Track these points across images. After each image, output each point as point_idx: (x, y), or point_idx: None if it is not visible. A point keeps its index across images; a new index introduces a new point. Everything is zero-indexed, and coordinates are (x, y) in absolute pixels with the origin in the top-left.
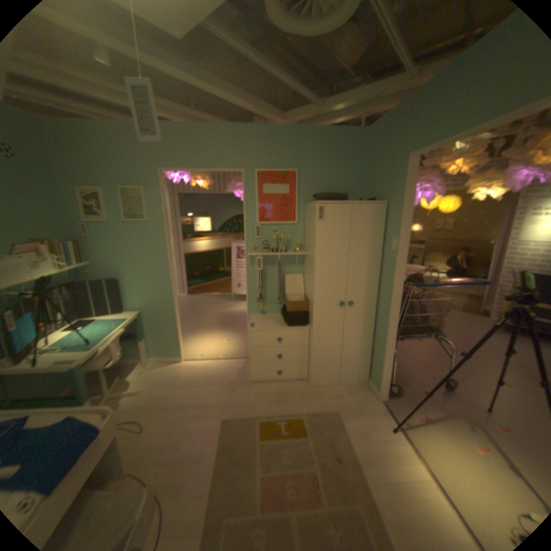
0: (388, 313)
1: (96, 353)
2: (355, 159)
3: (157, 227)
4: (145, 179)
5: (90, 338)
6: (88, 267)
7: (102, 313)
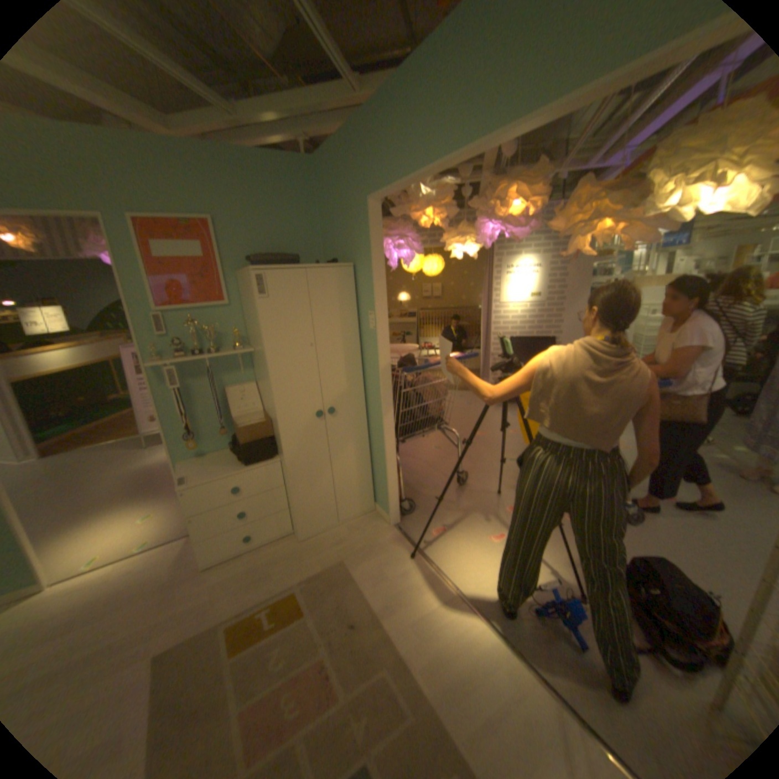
0: (381, 412)
1: None
2: (302, 203)
3: None
4: None
5: None
6: None
7: None
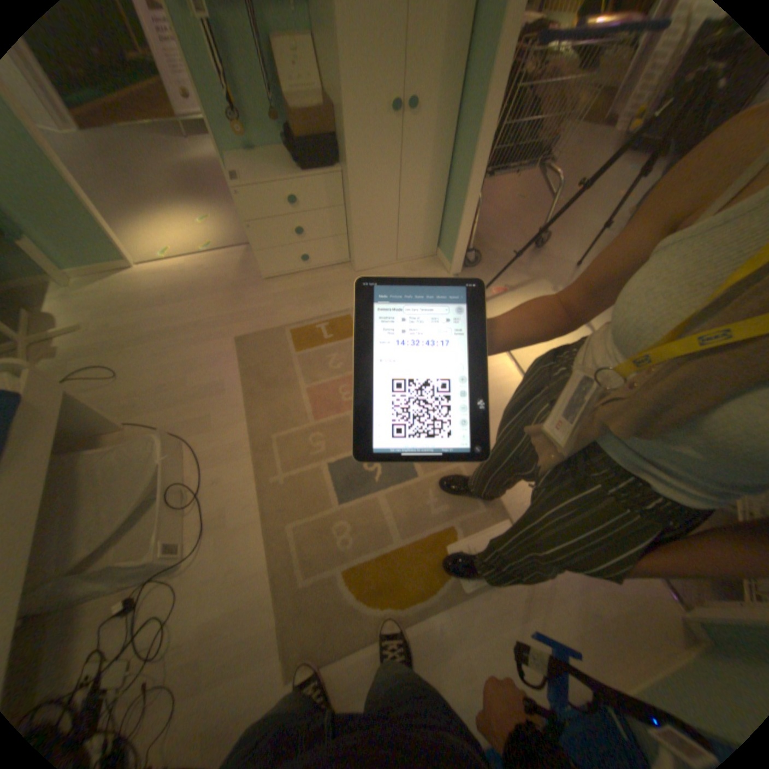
0: (479, 118)
1: None
2: None
3: None
4: None
5: None
6: None
7: None
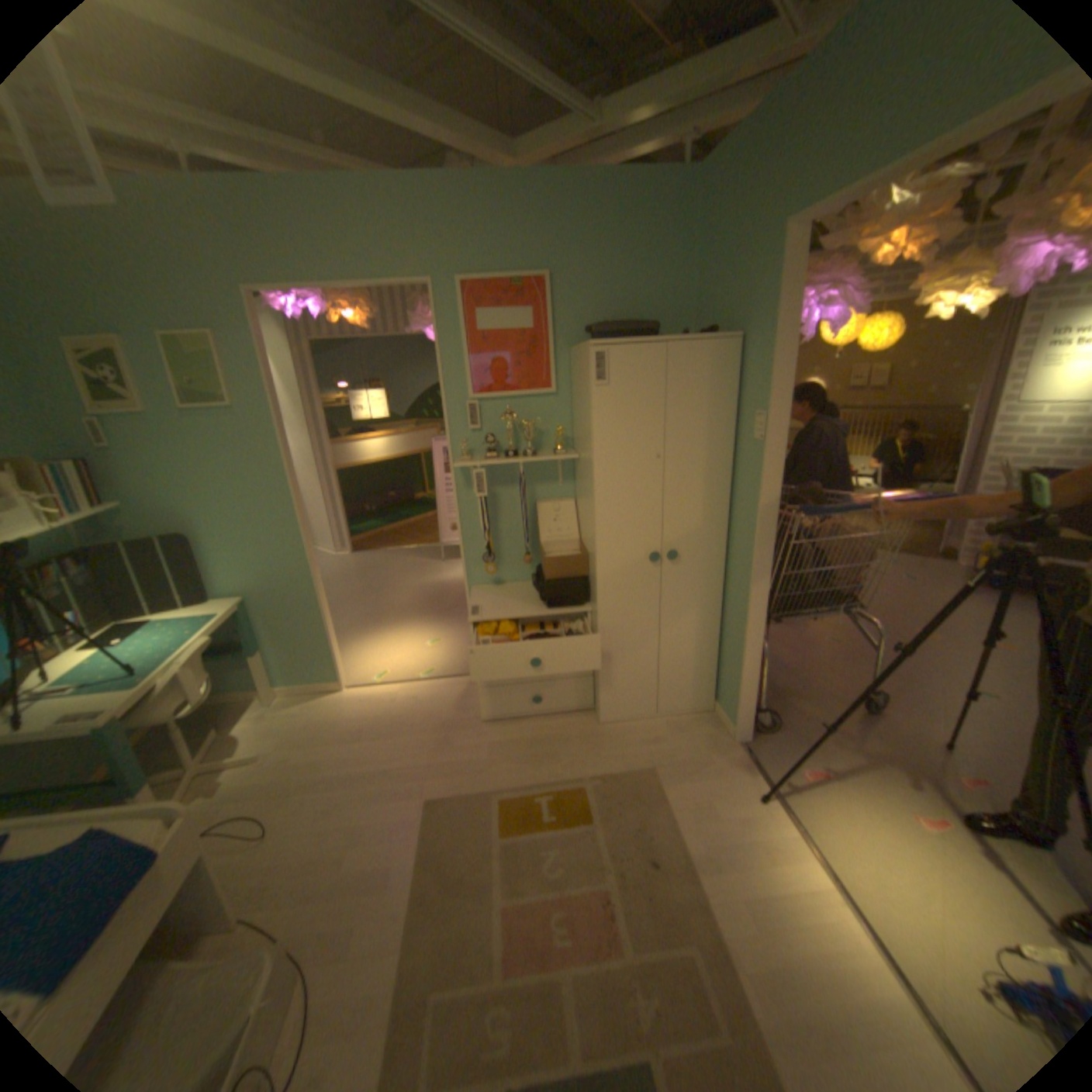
0: (750, 571)
1: (153, 689)
2: (675, 241)
3: (258, 417)
4: (217, 311)
5: (139, 659)
6: (122, 511)
7: (165, 606)
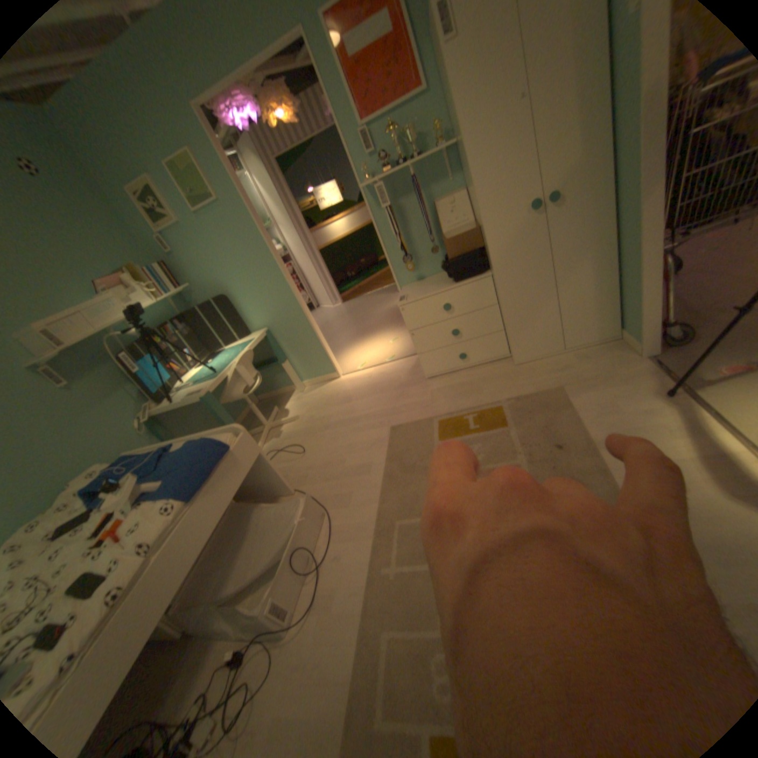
0: (639, 180)
1: (226, 377)
2: None
3: (233, 200)
4: (184, 130)
5: (219, 365)
6: (192, 289)
7: (230, 339)
